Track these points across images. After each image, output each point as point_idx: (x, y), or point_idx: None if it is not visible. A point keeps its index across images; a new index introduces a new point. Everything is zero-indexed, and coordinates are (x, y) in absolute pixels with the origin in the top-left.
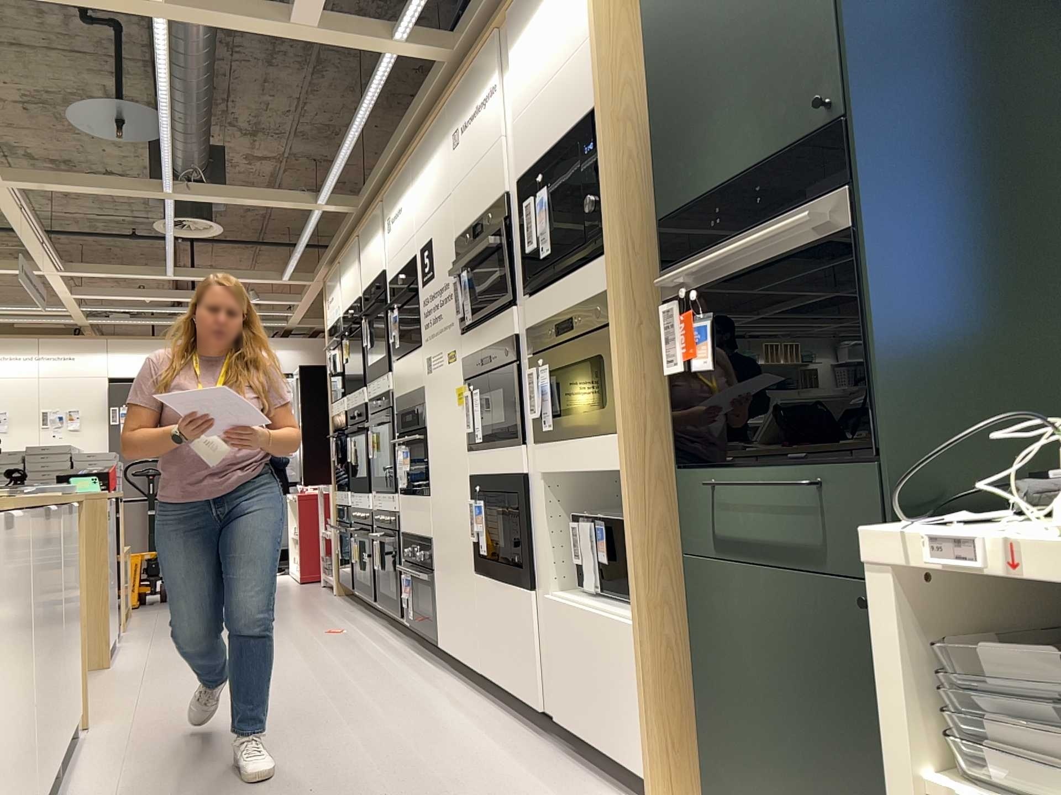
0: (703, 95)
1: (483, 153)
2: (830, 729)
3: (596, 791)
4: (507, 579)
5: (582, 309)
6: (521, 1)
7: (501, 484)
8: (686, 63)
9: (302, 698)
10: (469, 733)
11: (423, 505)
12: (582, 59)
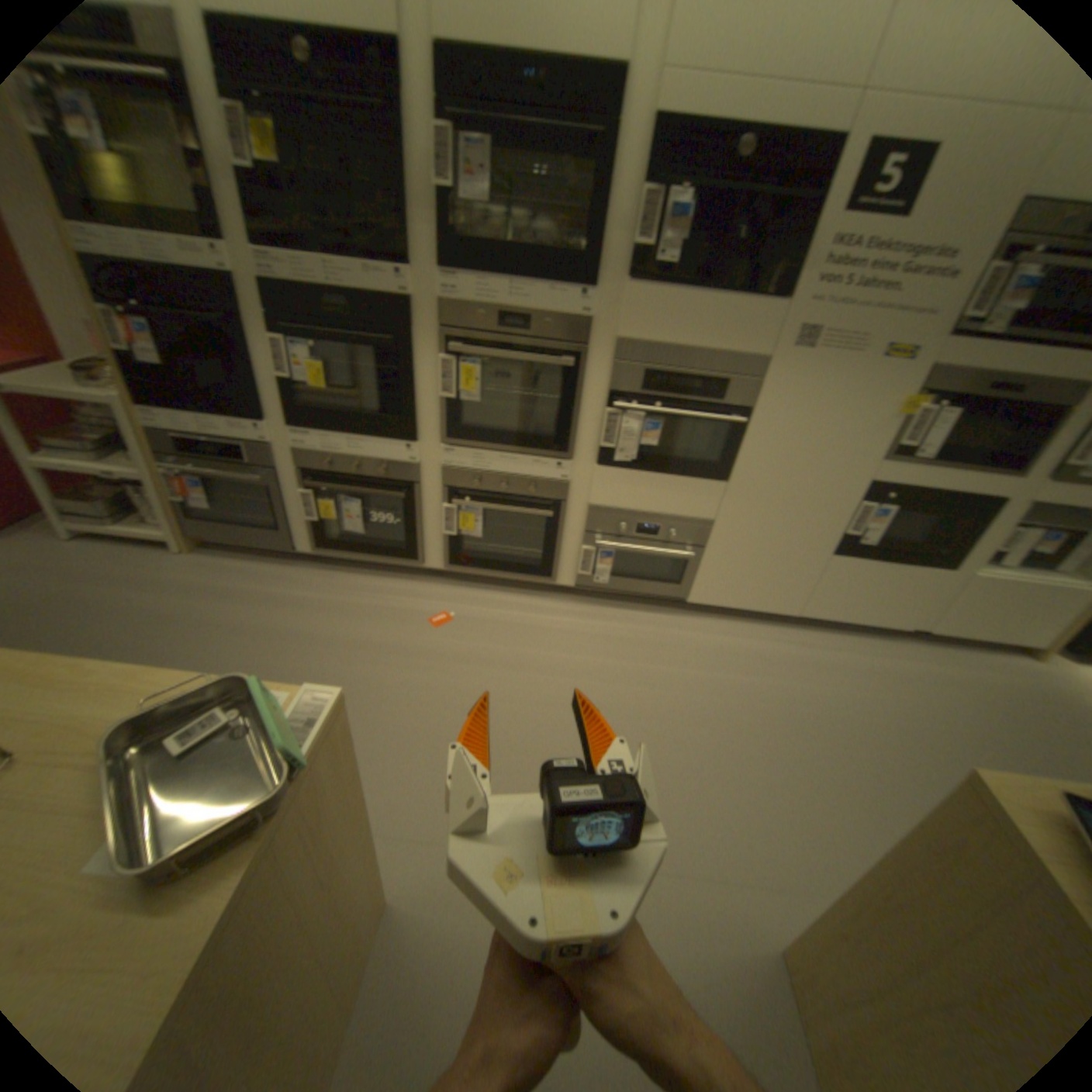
0: None
1: None
2: None
3: (993, 661)
4: (909, 563)
5: None
6: None
7: (952, 499)
8: None
9: (734, 720)
10: (877, 665)
11: (699, 488)
12: None
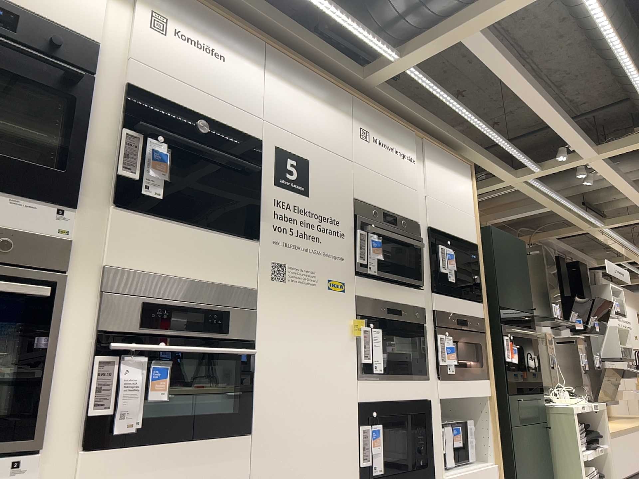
0: (507, 279)
1: (398, 179)
2: (539, 466)
3: None
4: None
5: (469, 318)
6: (435, 149)
7: (406, 407)
8: (503, 265)
9: None
10: None
11: (224, 452)
12: (469, 219)
